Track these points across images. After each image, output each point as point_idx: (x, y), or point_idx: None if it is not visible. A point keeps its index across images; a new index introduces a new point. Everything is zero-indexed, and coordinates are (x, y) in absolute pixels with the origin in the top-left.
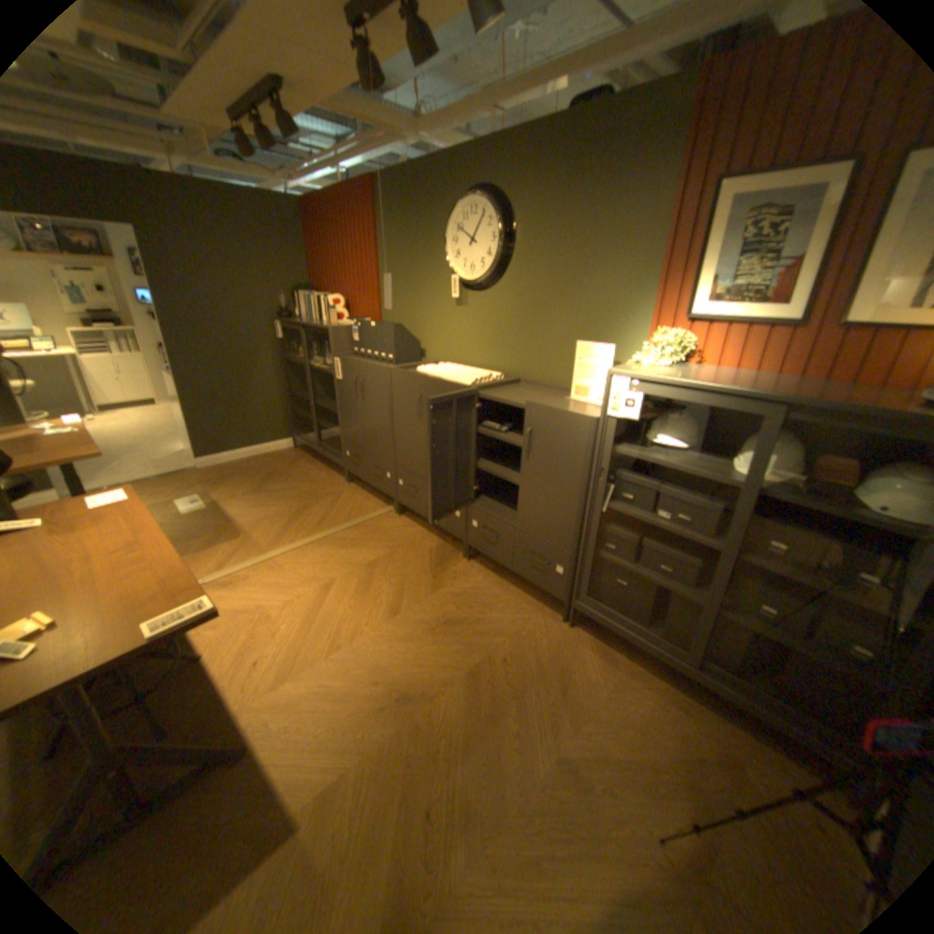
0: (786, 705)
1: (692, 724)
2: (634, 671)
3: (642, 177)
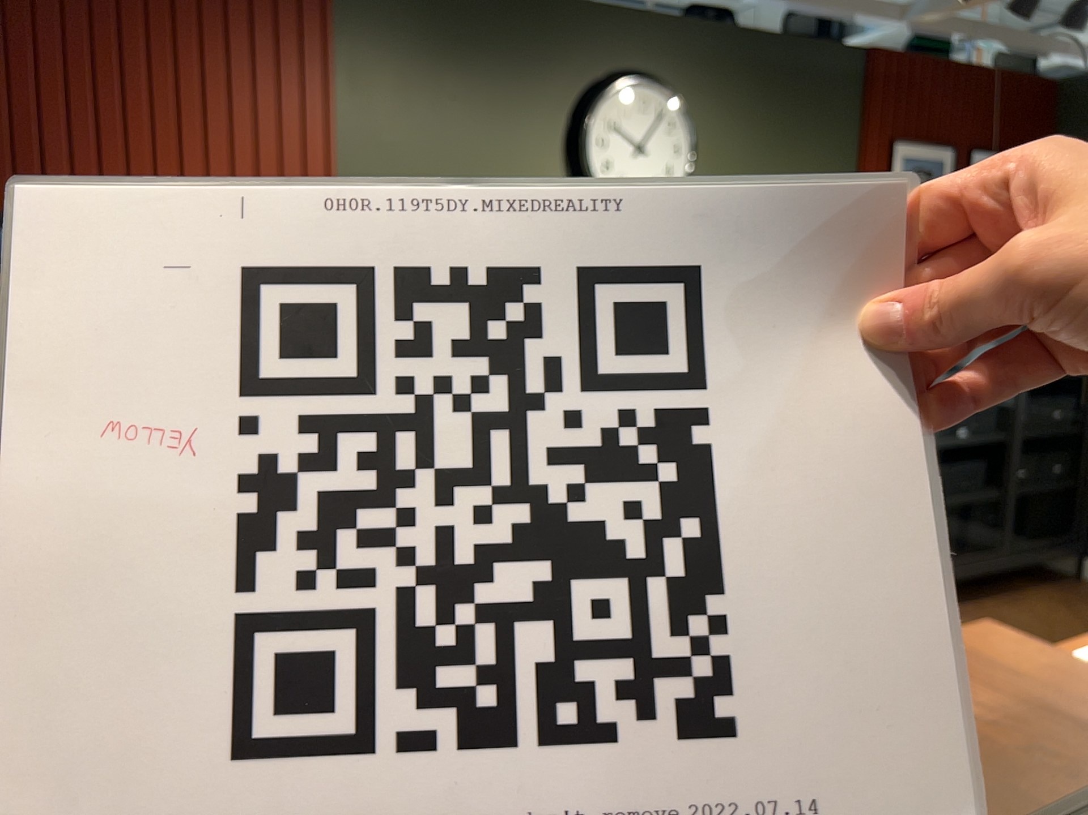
0: (1048, 540)
1: (1034, 605)
2: (978, 609)
3: (833, 123)
